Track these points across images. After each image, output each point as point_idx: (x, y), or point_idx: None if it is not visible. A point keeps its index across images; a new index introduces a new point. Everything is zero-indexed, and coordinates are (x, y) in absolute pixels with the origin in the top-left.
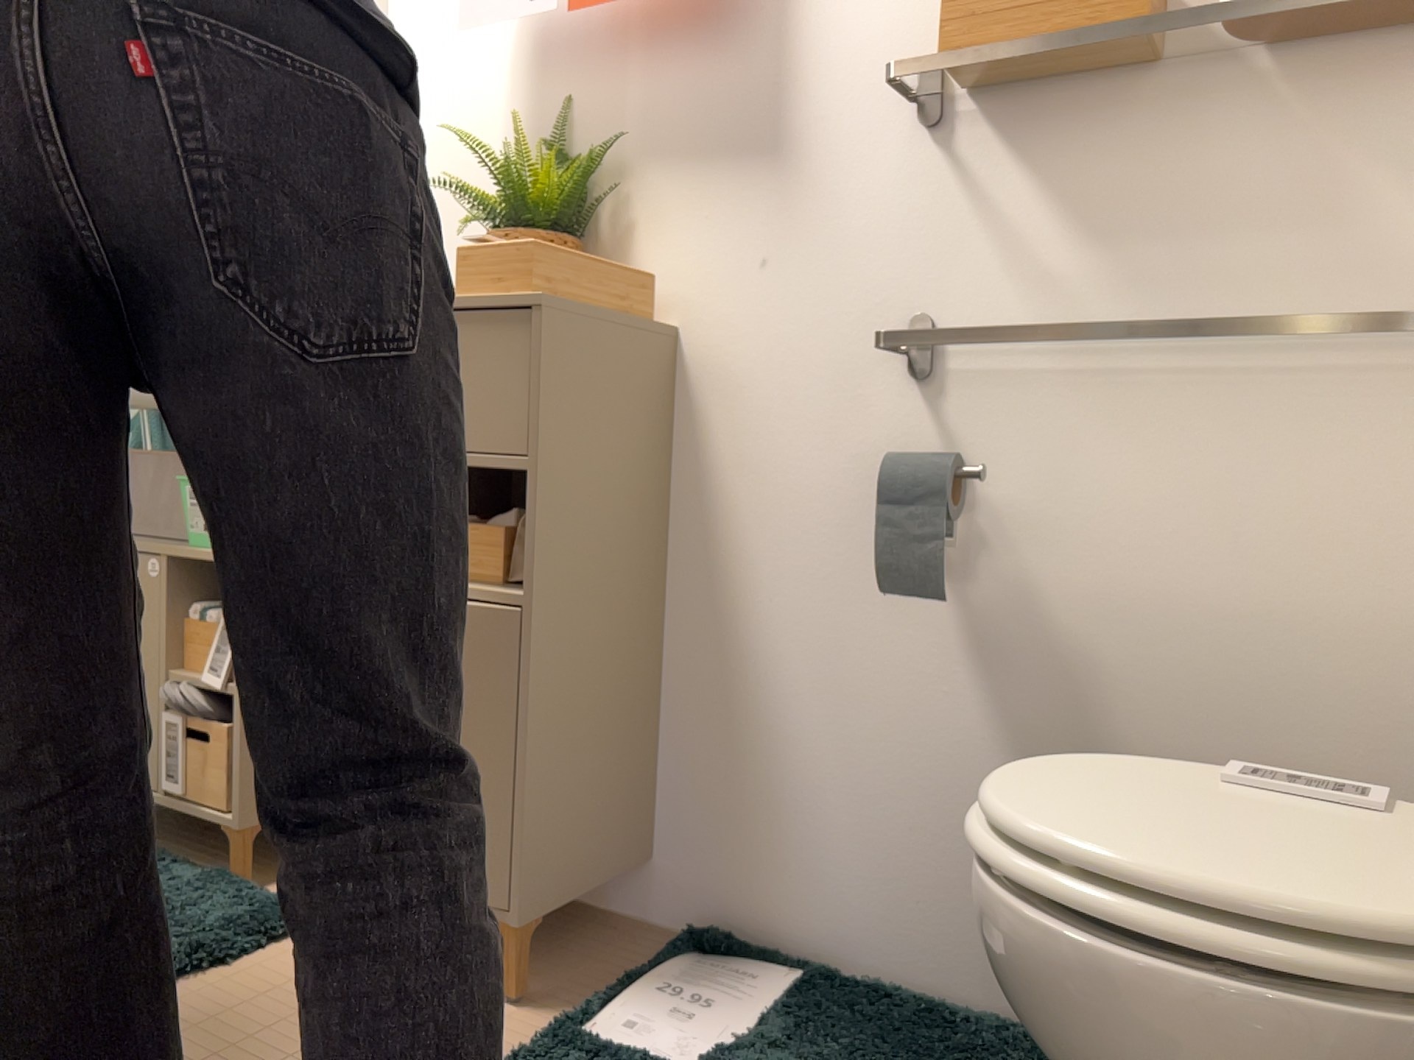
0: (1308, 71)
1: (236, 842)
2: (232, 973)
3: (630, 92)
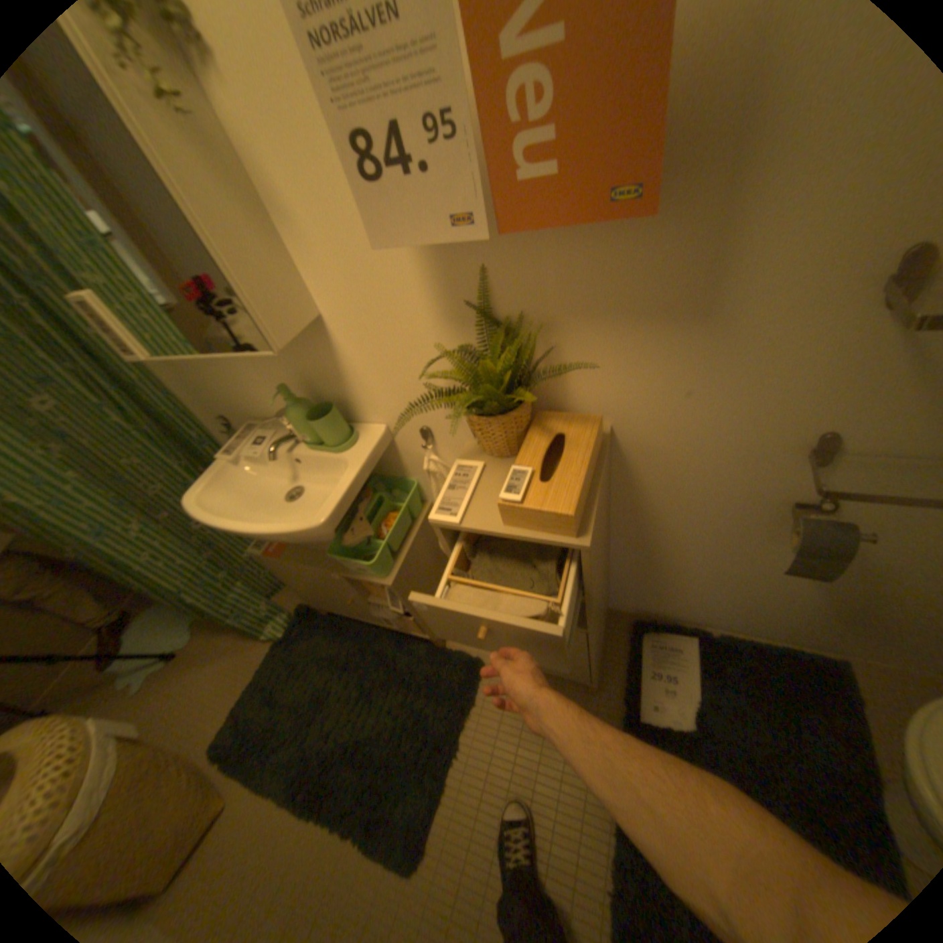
0: None
1: (435, 641)
2: (480, 711)
3: (548, 261)
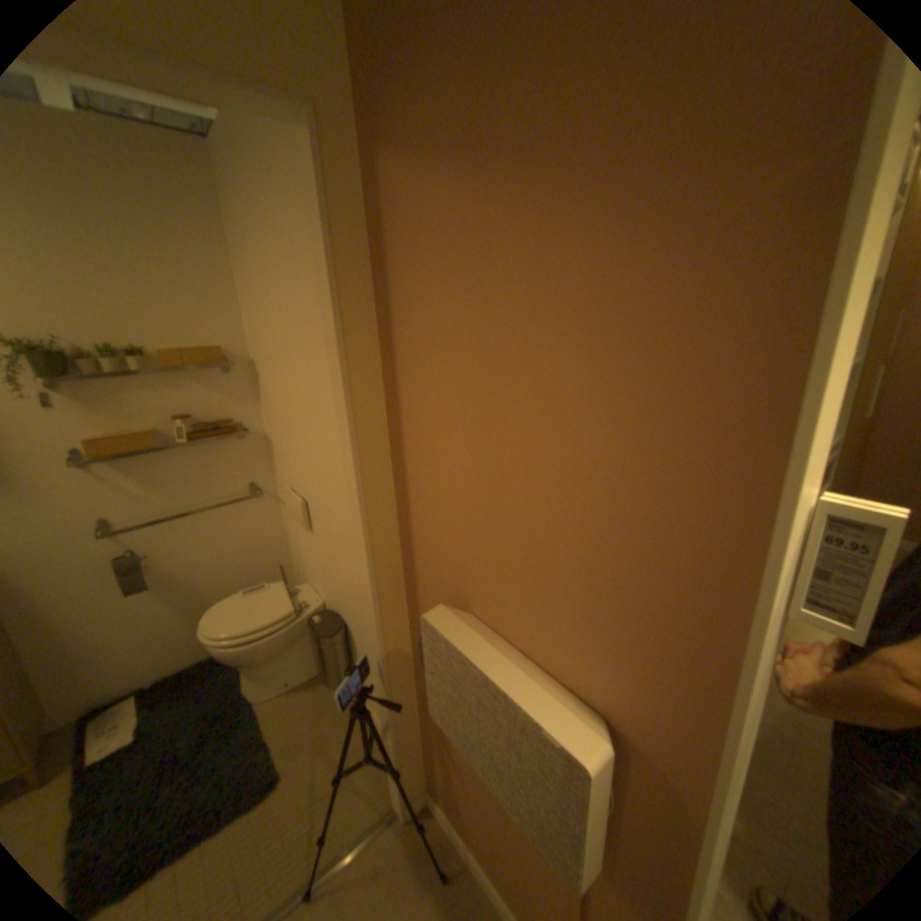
0: (199, 445)
1: None
2: None
3: None
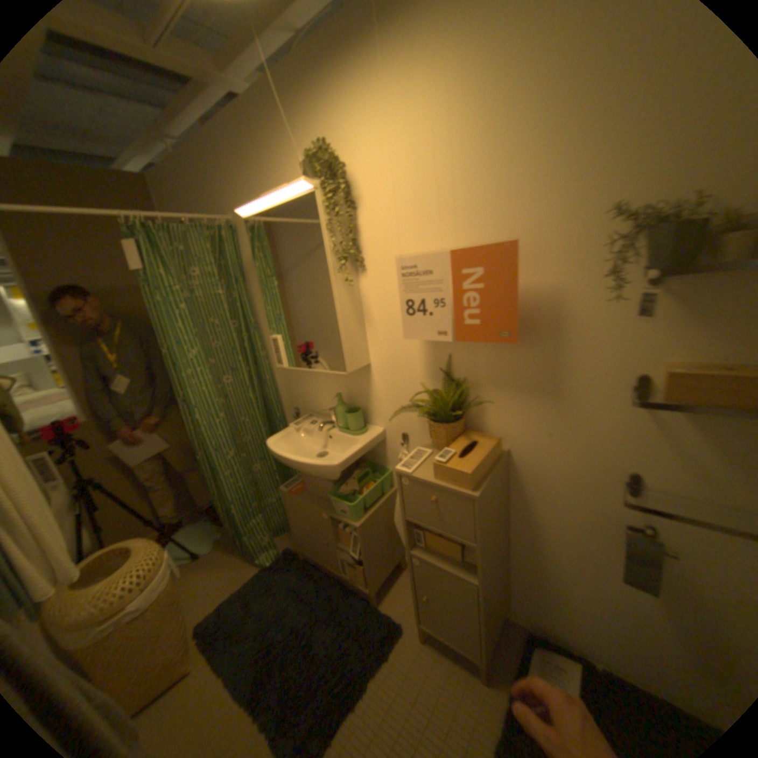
0: None
1: (371, 598)
2: (390, 667)
3: (479, 357)
